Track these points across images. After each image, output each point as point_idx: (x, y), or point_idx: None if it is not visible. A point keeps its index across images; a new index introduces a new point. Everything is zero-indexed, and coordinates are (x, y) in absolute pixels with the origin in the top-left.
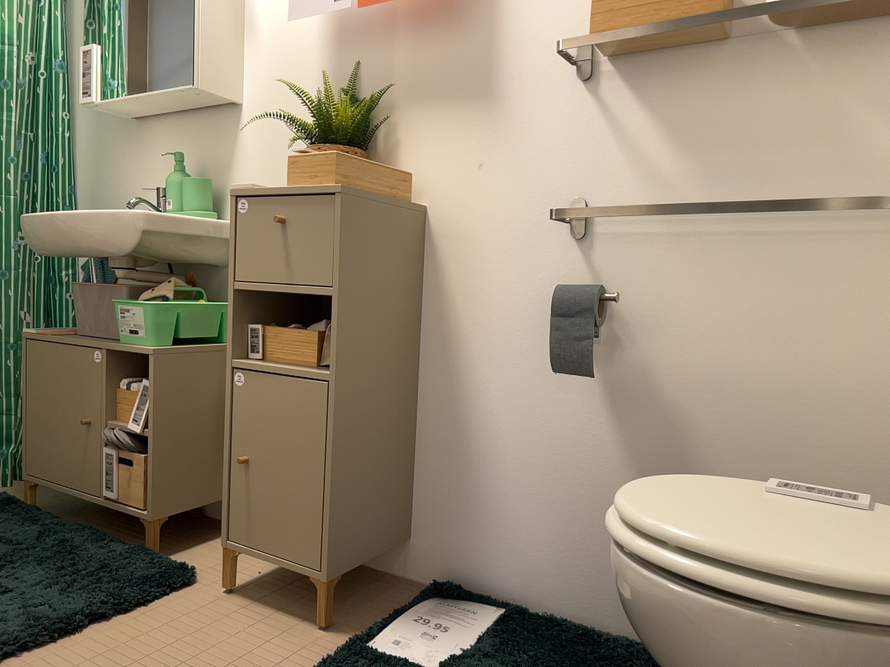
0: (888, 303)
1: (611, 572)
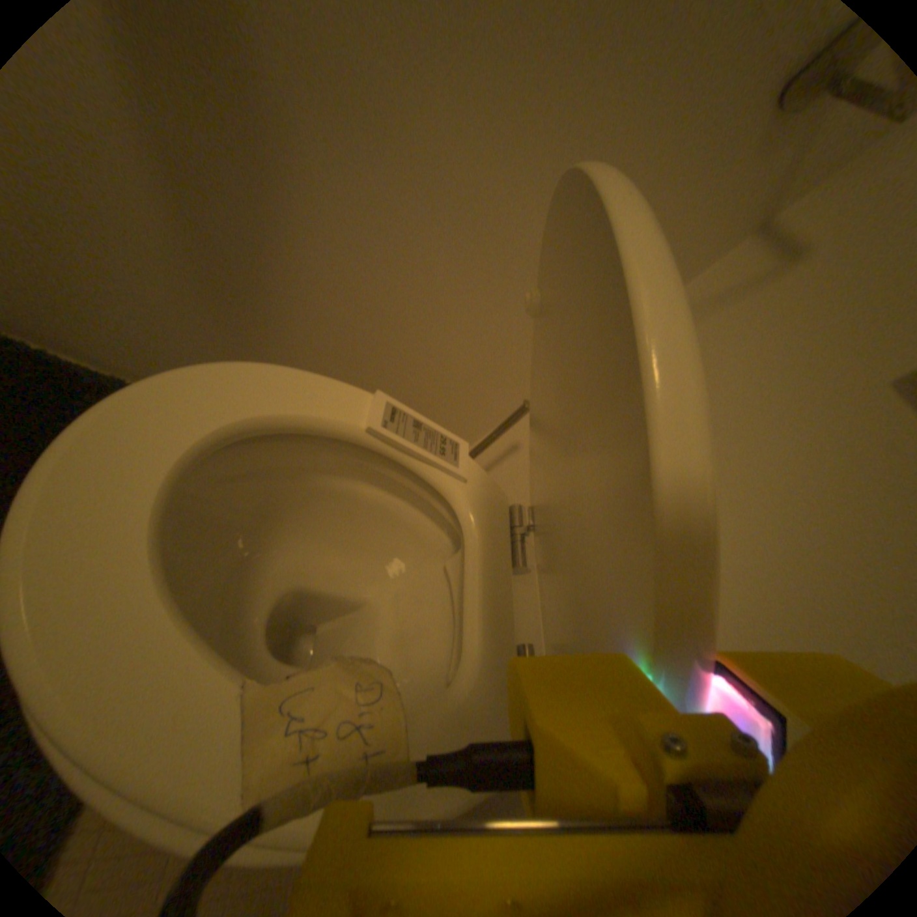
0: (660, 173)
1: (110, 318)
